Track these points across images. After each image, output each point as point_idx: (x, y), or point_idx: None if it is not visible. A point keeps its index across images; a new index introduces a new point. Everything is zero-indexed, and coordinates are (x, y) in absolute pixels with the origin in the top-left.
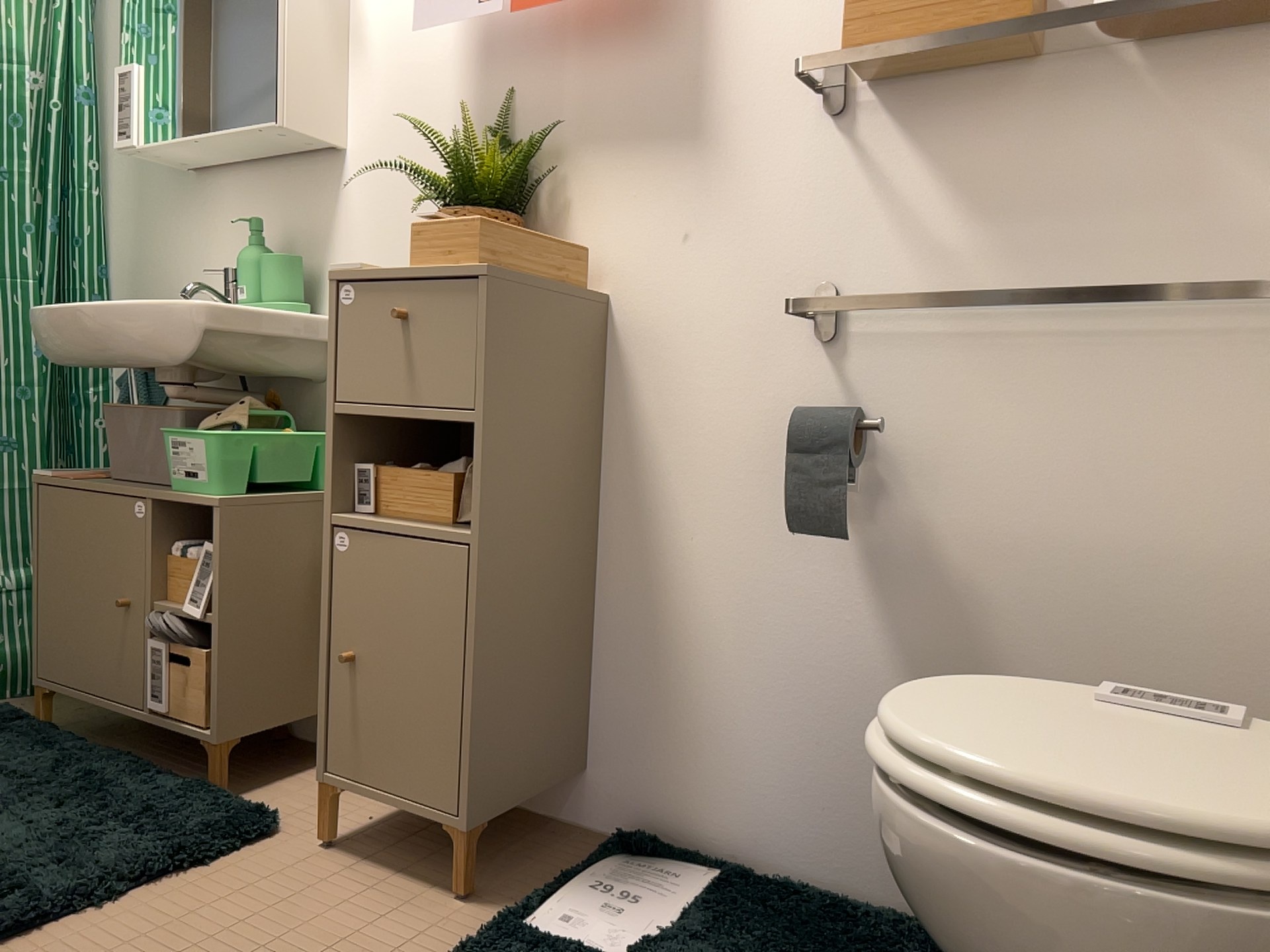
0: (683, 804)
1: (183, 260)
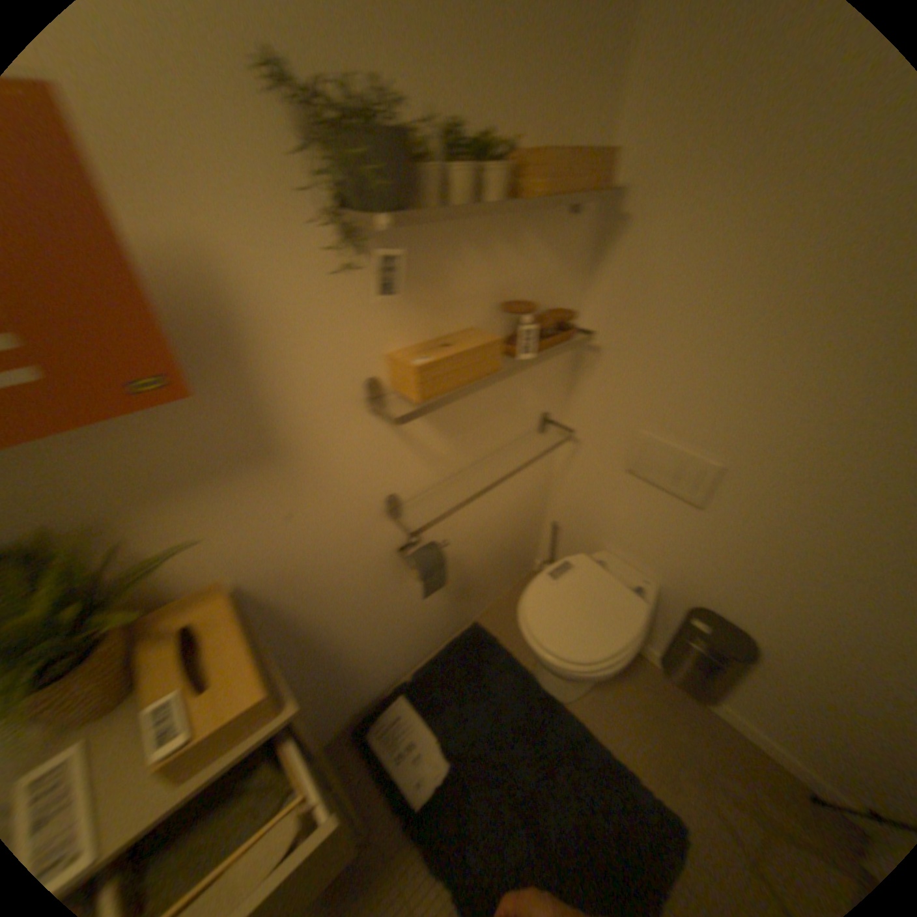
0: (367, 695)
1: None
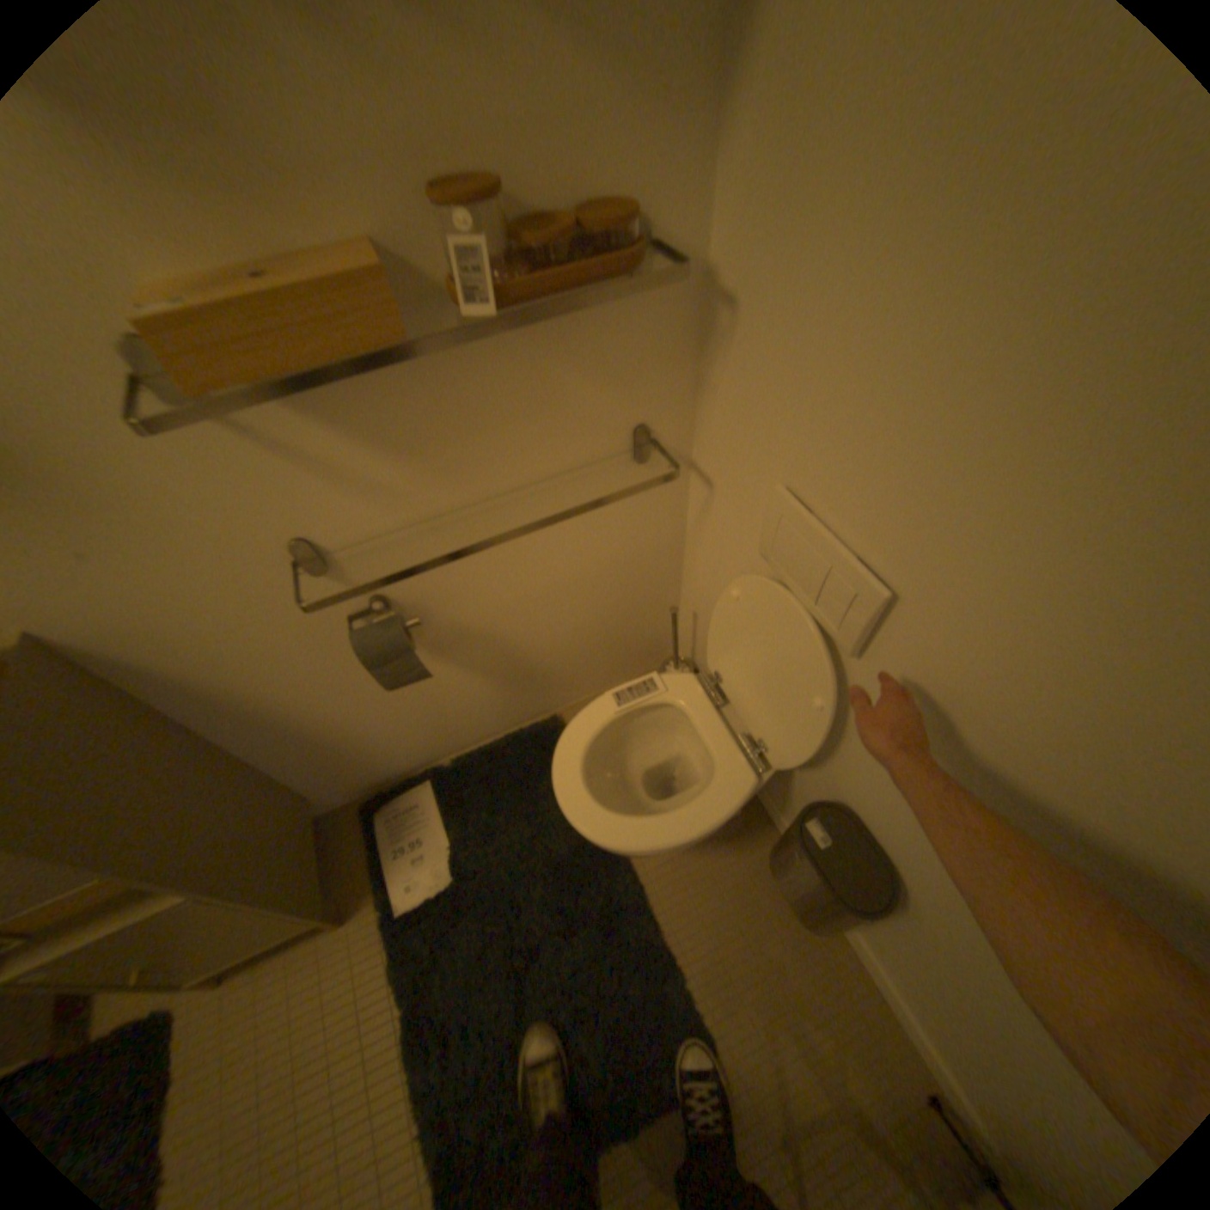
0: (381, 771)
1: None
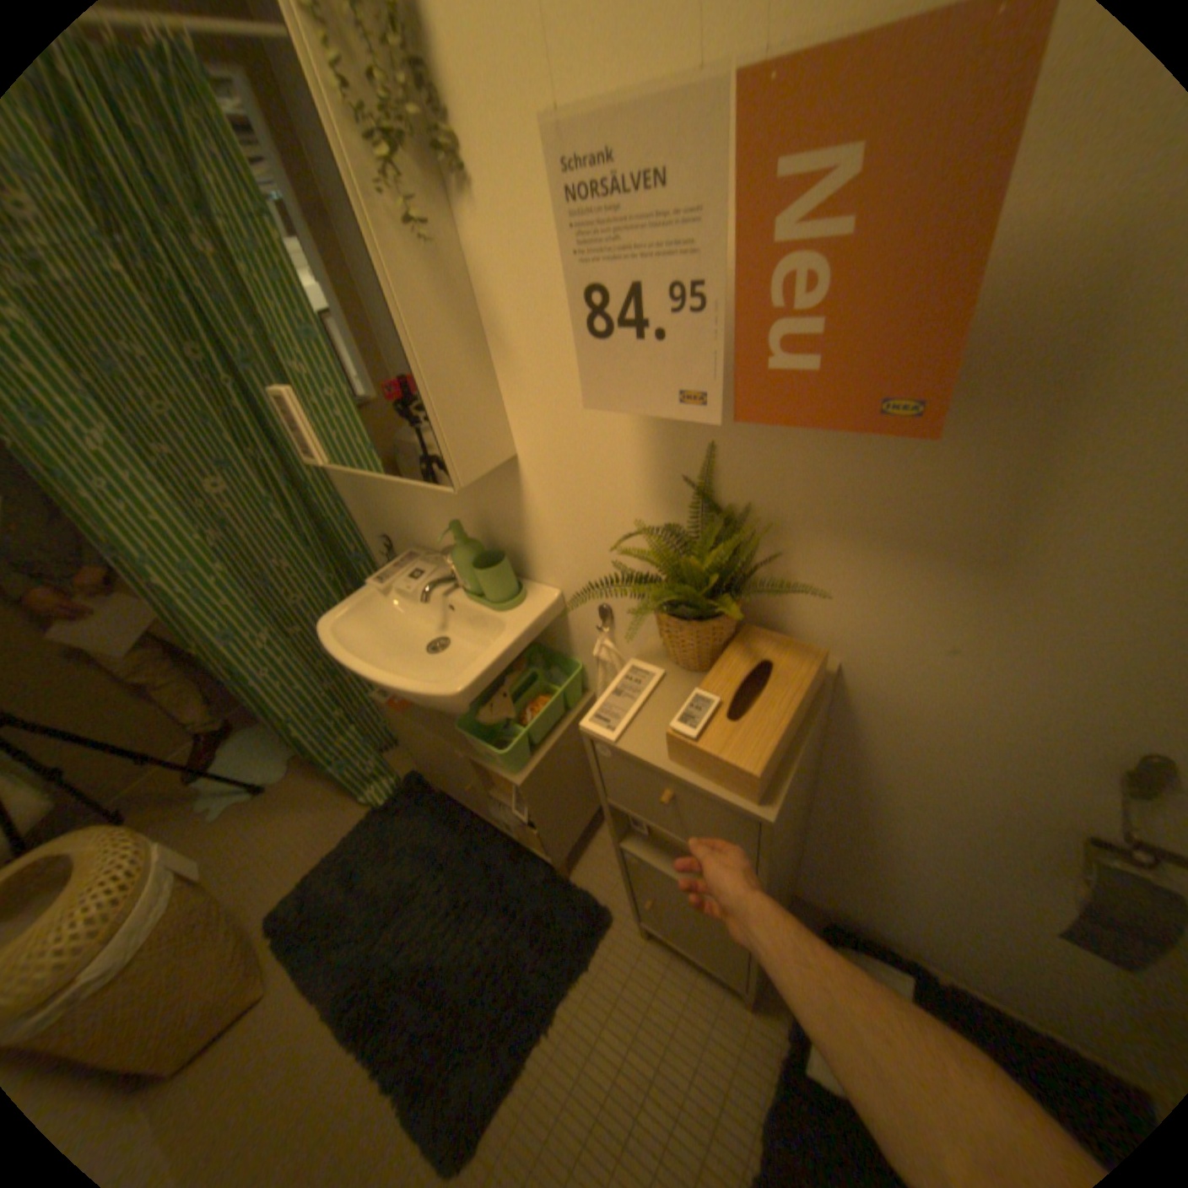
0: (879, 922)
1: (393, 503)
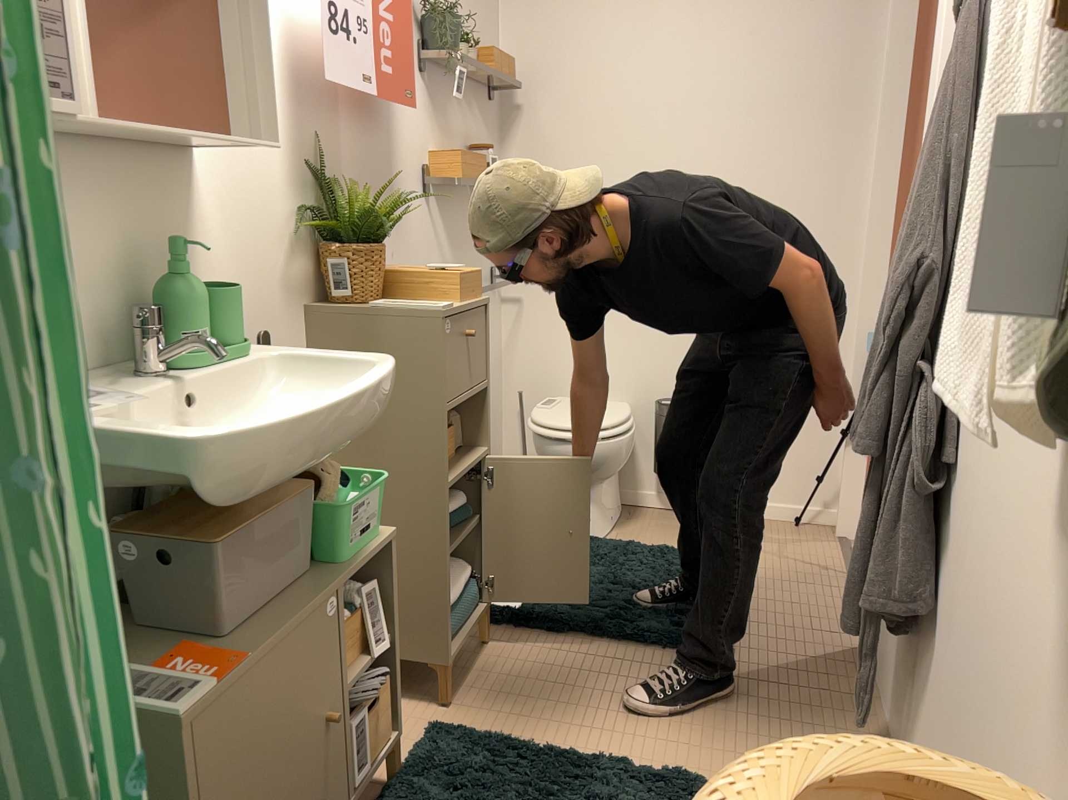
0: None
1: None
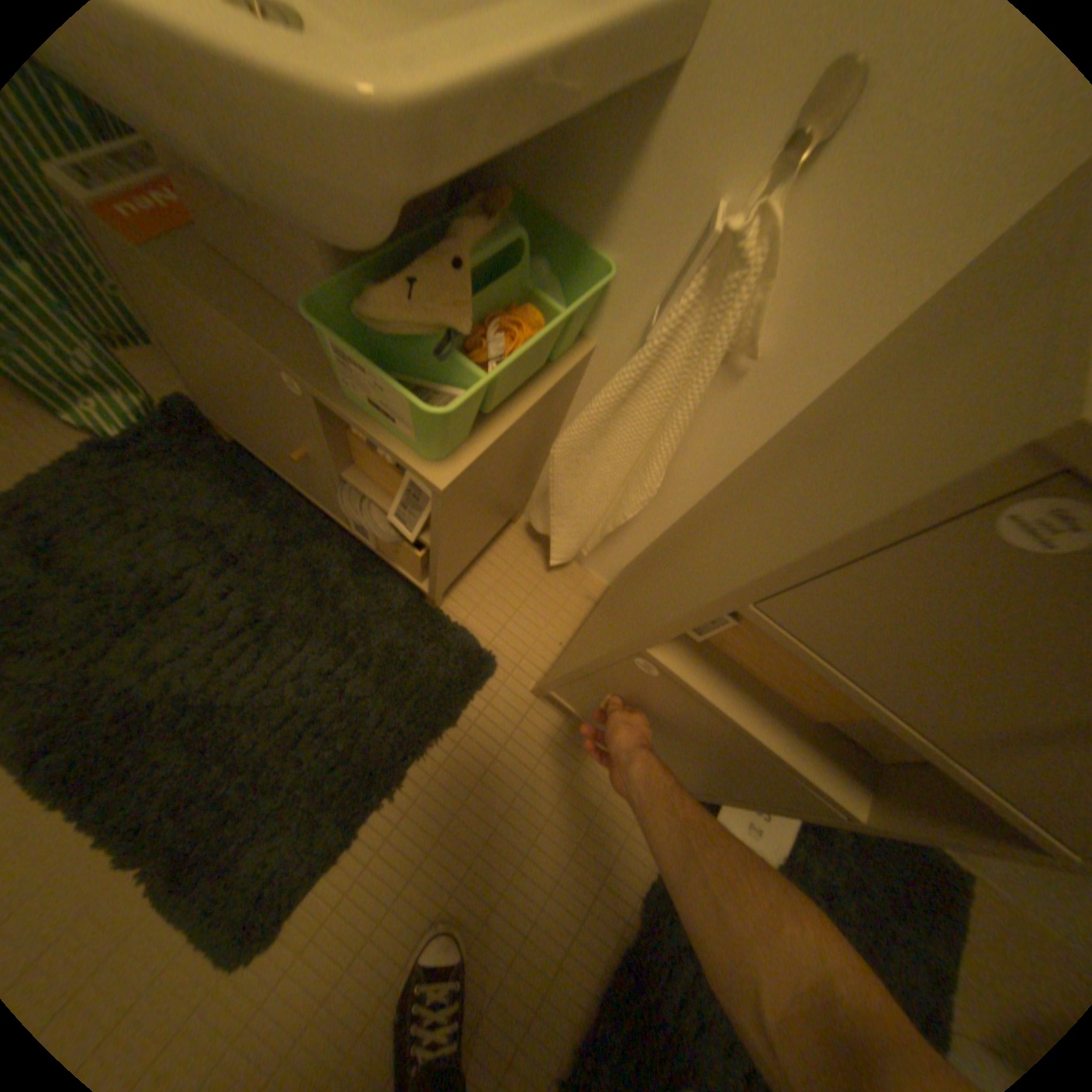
0: None
1: None
